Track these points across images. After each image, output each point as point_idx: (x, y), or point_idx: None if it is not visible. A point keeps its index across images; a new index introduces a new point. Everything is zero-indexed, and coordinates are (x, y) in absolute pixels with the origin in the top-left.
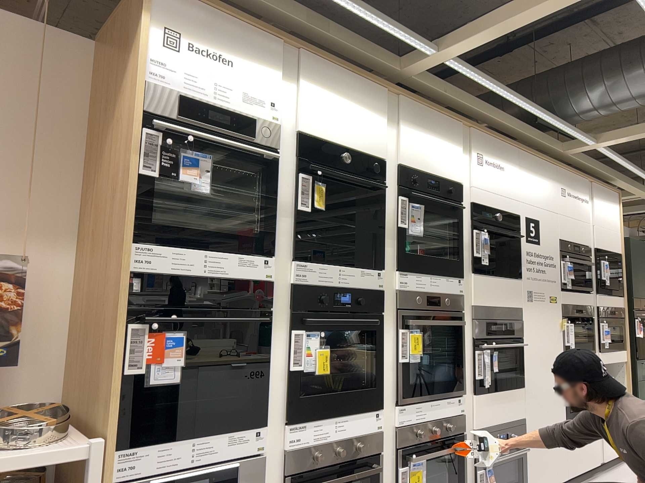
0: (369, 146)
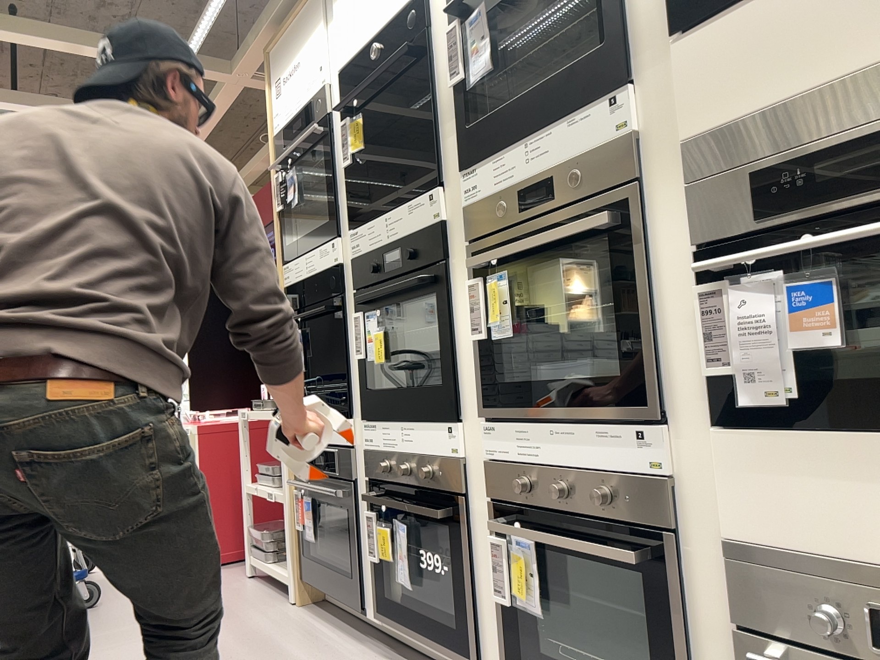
0: None
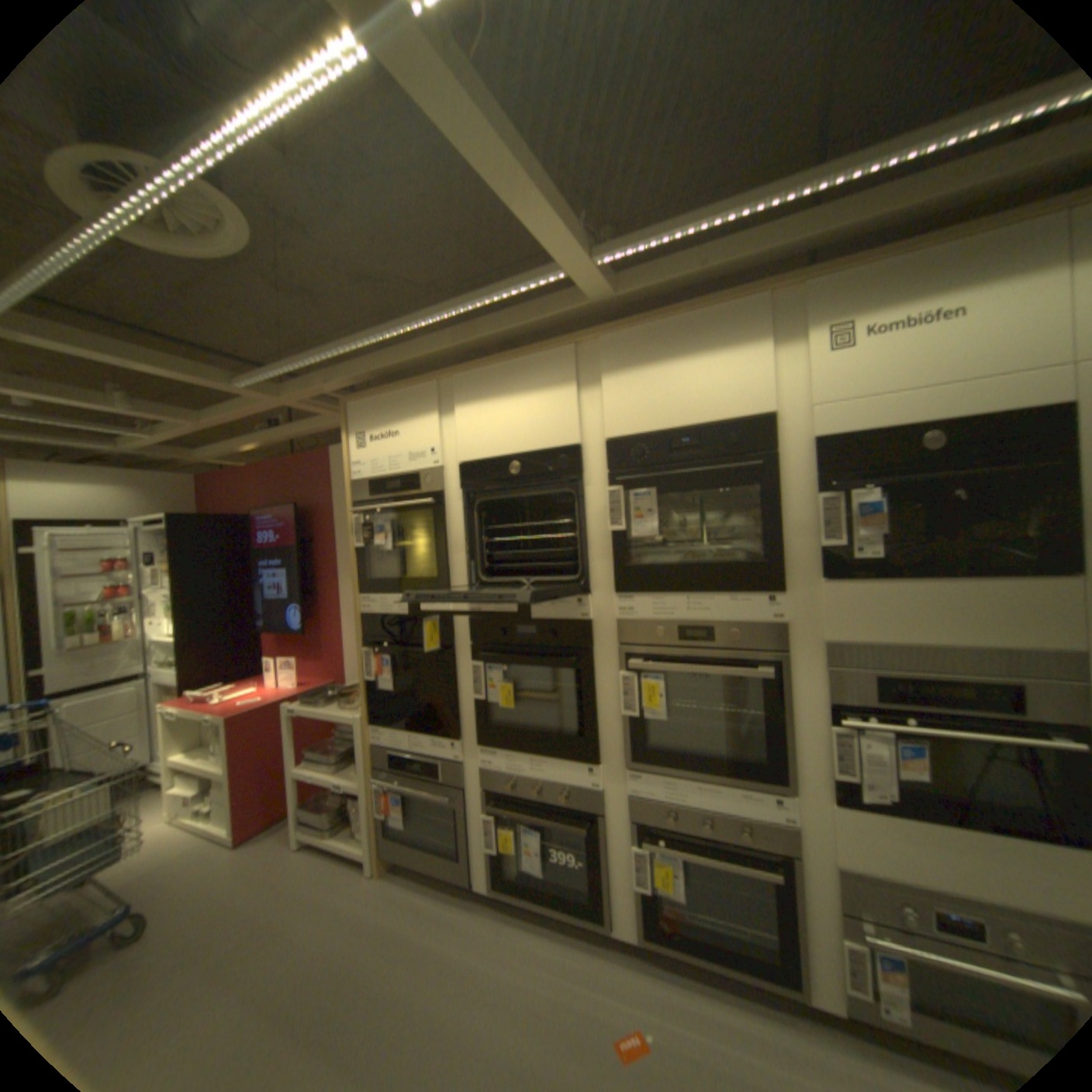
0: (550, 434)
